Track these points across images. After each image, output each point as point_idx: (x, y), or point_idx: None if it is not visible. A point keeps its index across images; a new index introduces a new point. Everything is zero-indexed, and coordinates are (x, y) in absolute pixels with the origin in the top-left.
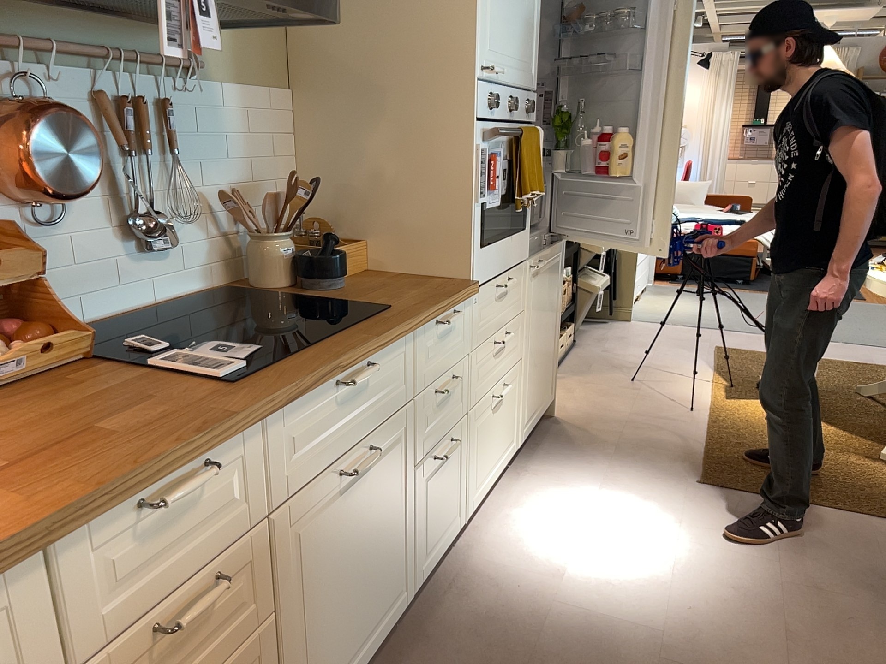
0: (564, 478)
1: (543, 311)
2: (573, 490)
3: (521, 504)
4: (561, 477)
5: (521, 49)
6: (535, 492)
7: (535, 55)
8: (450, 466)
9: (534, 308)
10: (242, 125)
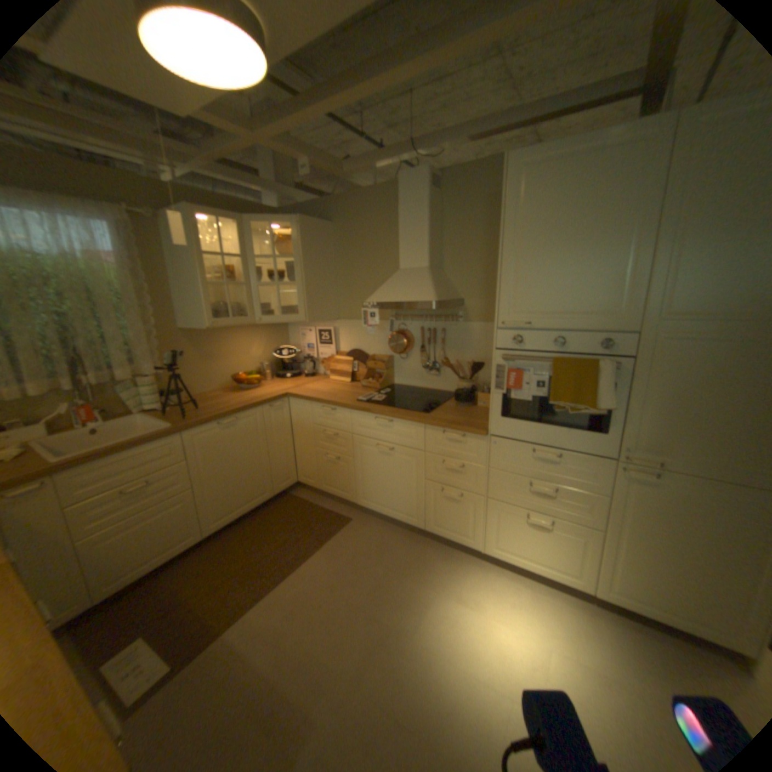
0: (592, 643)
1: (682, 530)
2: (572, 645)
3: (535, 602)
4: (593, 641)
5: (586, 301)
6: (557, 615)
7: (633, 300)
8: (460, 507)
9: (641, 509)
10: (478, 336)
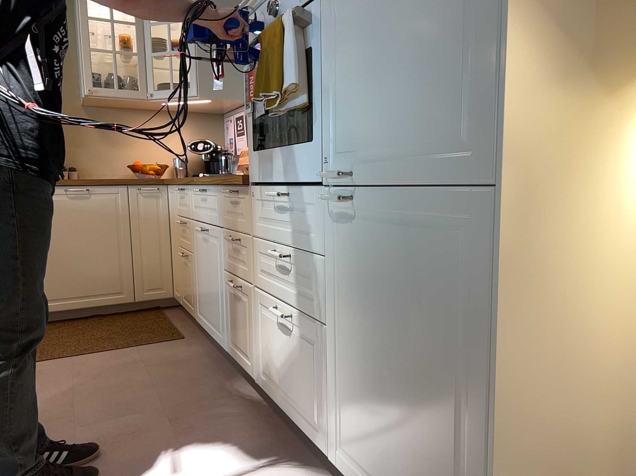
0: None
1: (388, 309)
2: None
3: (265, 459)
4: None
5: None
6: None
7: None
8: (242, 309)
9: (351, 275)
10: None
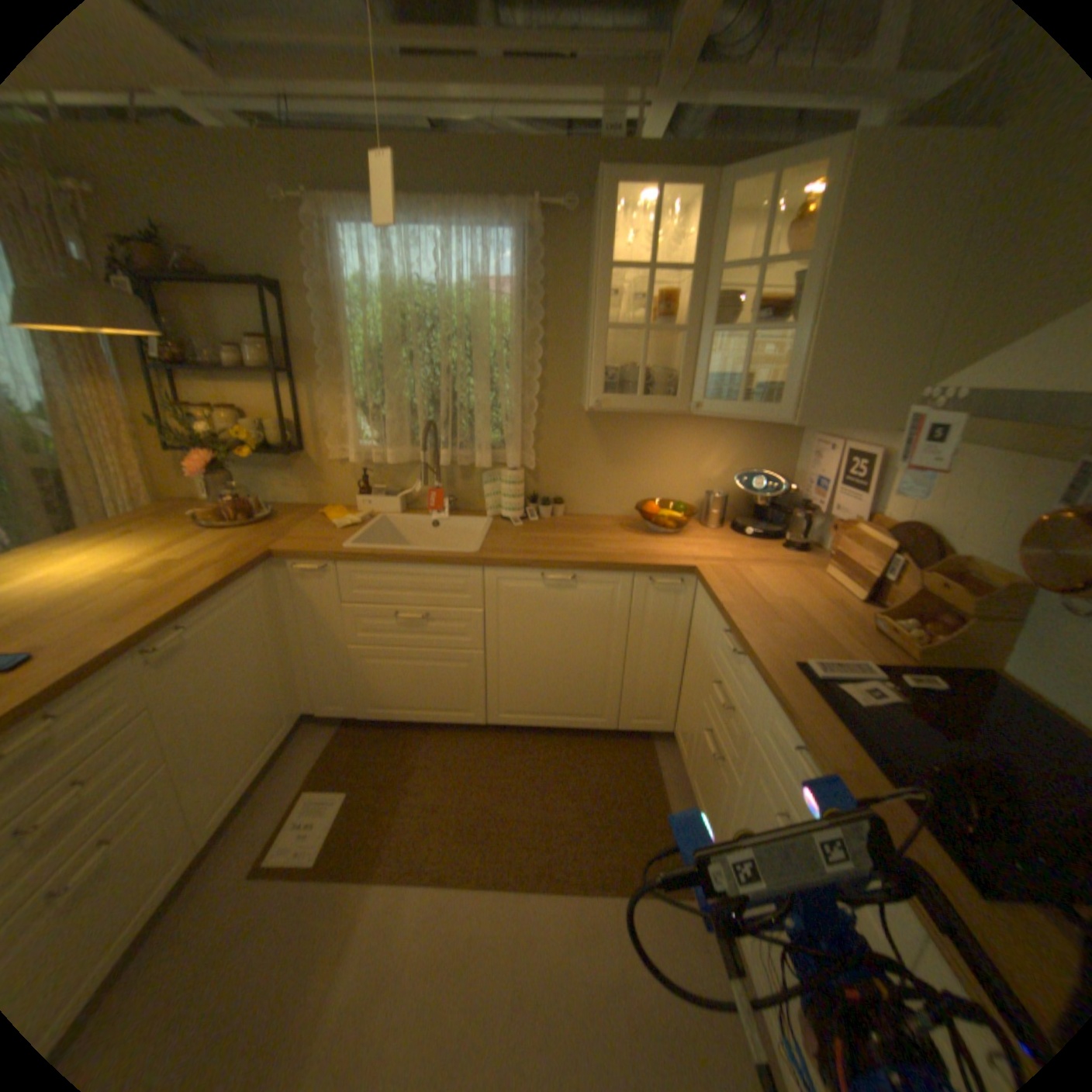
0: None
1: None
2: None
3: None
4: None
5: None
6: None
7: None
8: None
9: None
10: None
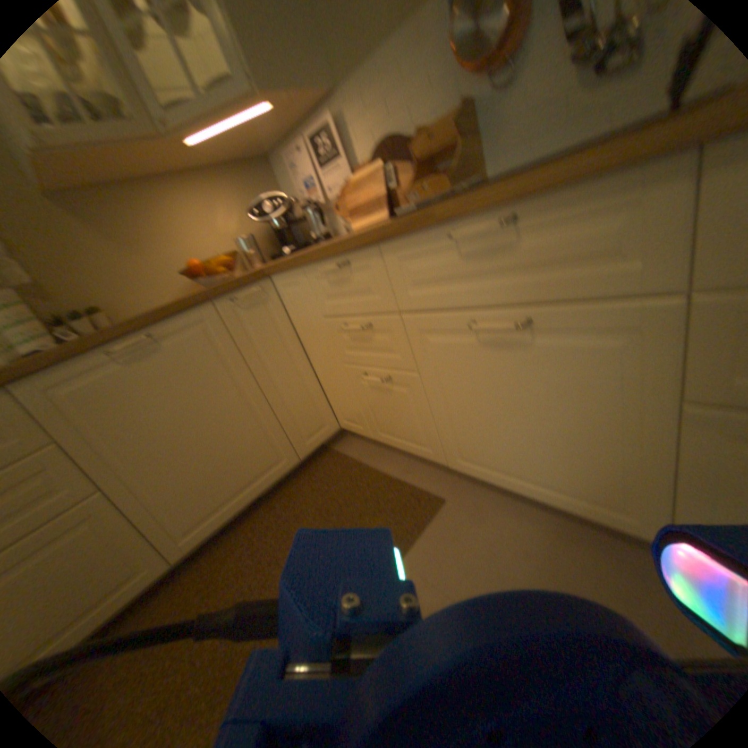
0: None
1: None
2: None
3: None
4: None
5: None
6: None
7: None
8: None
9: None
10: None
